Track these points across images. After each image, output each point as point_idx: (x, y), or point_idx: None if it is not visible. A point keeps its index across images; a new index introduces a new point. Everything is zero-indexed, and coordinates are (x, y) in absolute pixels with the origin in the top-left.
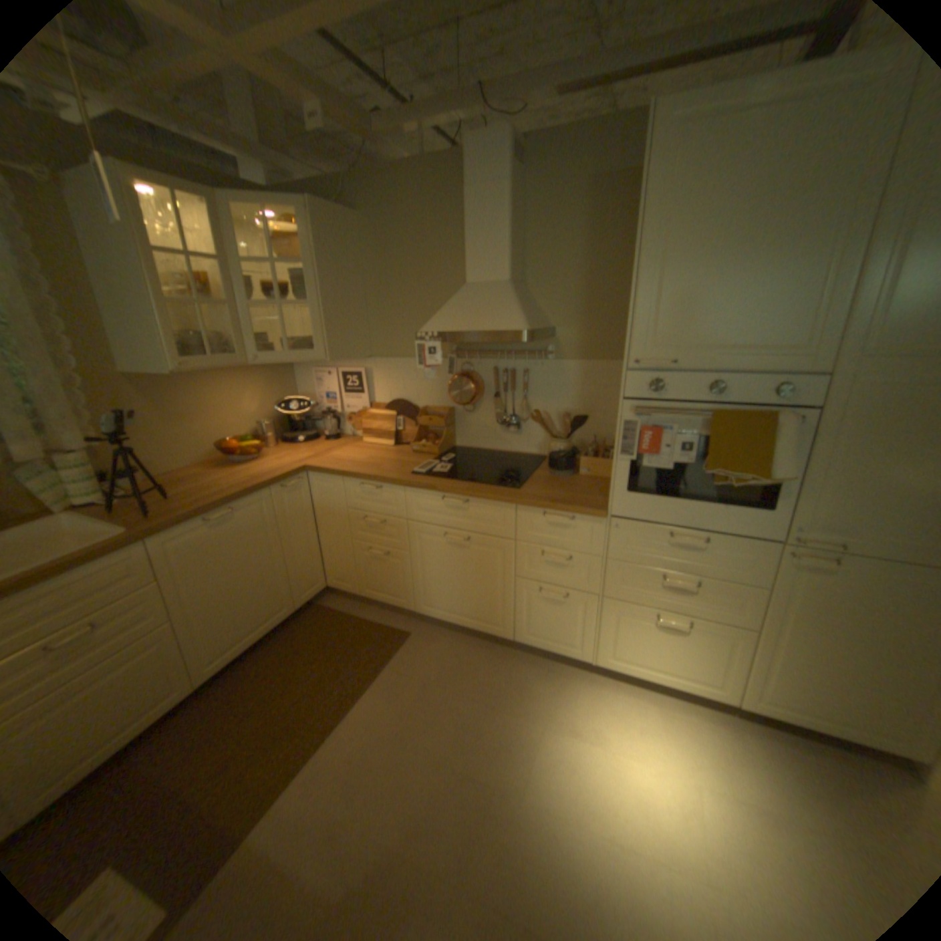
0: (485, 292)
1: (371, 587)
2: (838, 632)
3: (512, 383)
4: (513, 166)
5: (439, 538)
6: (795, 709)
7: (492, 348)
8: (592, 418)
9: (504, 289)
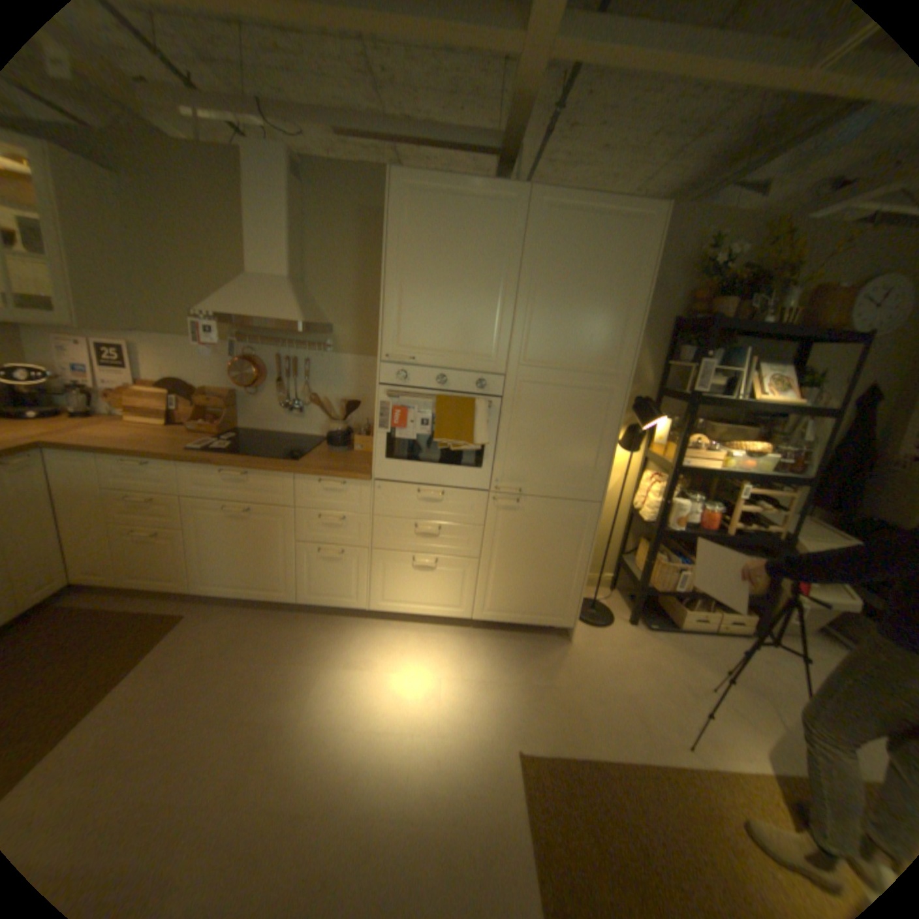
0: (263, 285)
1: (132, 576)
2: (520, 550)
3: (294, 371)
4: (289, 182)
5: (215, 514)
6: (502, 611)
7: (273, 337)
8: (365, 405)
9: (281, 285)
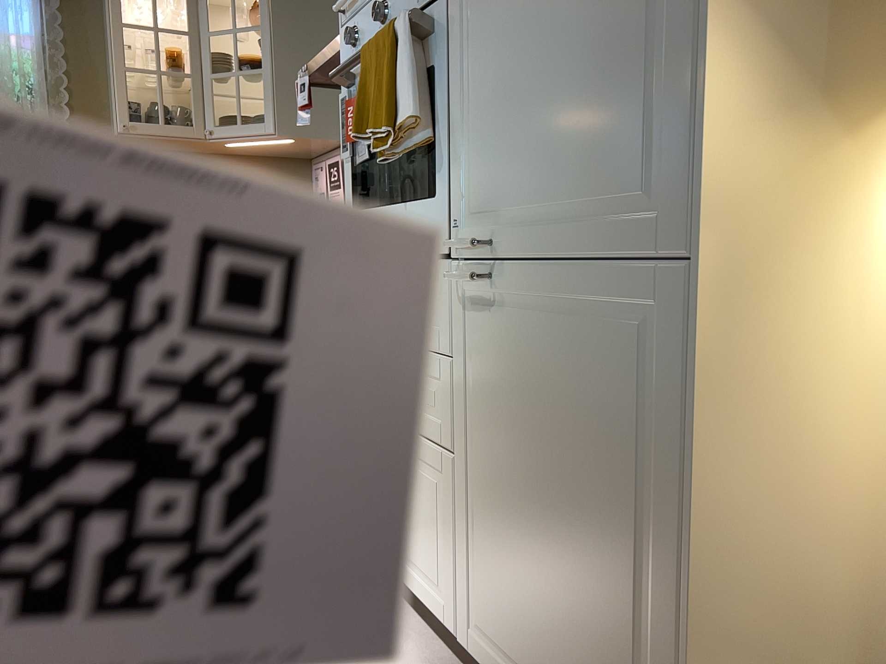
0: None
1: None
2: (520, 452)
3: None
4: None
5: None
6: (508, 658)
7: None
8: None
9: None
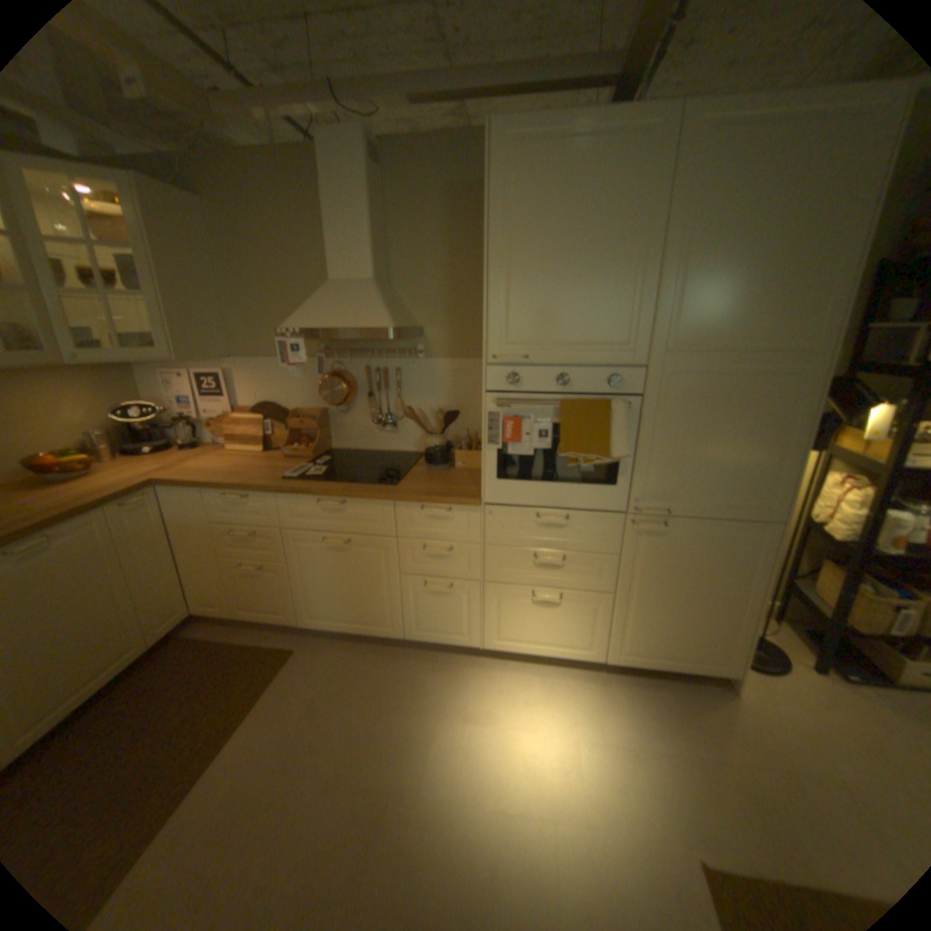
0: (349, 291)
1: (244, 608)
2: (670, 584)
3: (385, 383)
4: (369, 167)
5: (317, 545)
6: (646, 656)
7: (362, 348)
8: (464, 414)
9: (368, 288)
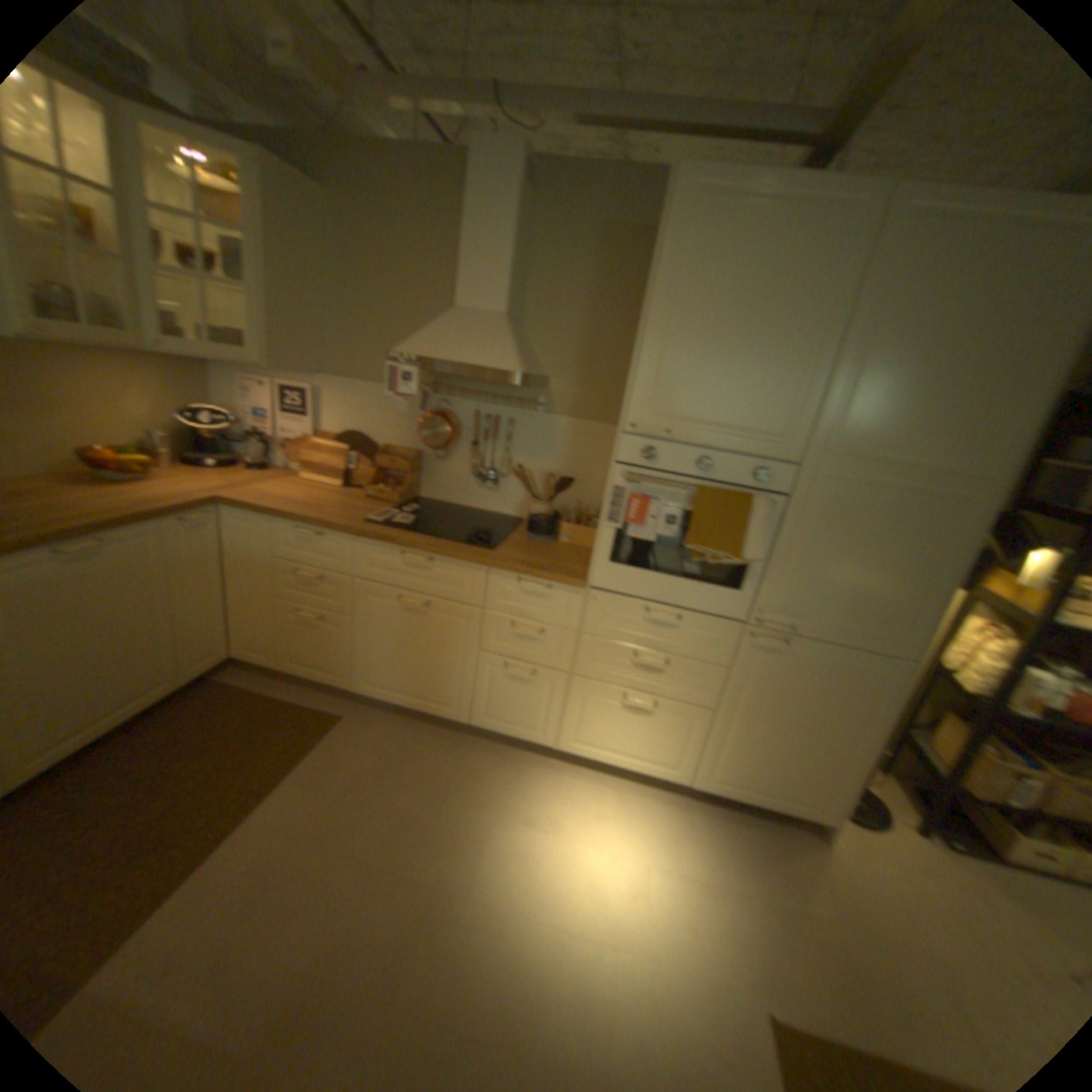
0: (474, 322)
1: (290, 659)
2: (778, 709)
3: (492, 432)
4: (521, 187)
5: (389, 602)
6: (736, 785)
7: (472, 388)
8: (574, 483)
9: (496, 323)
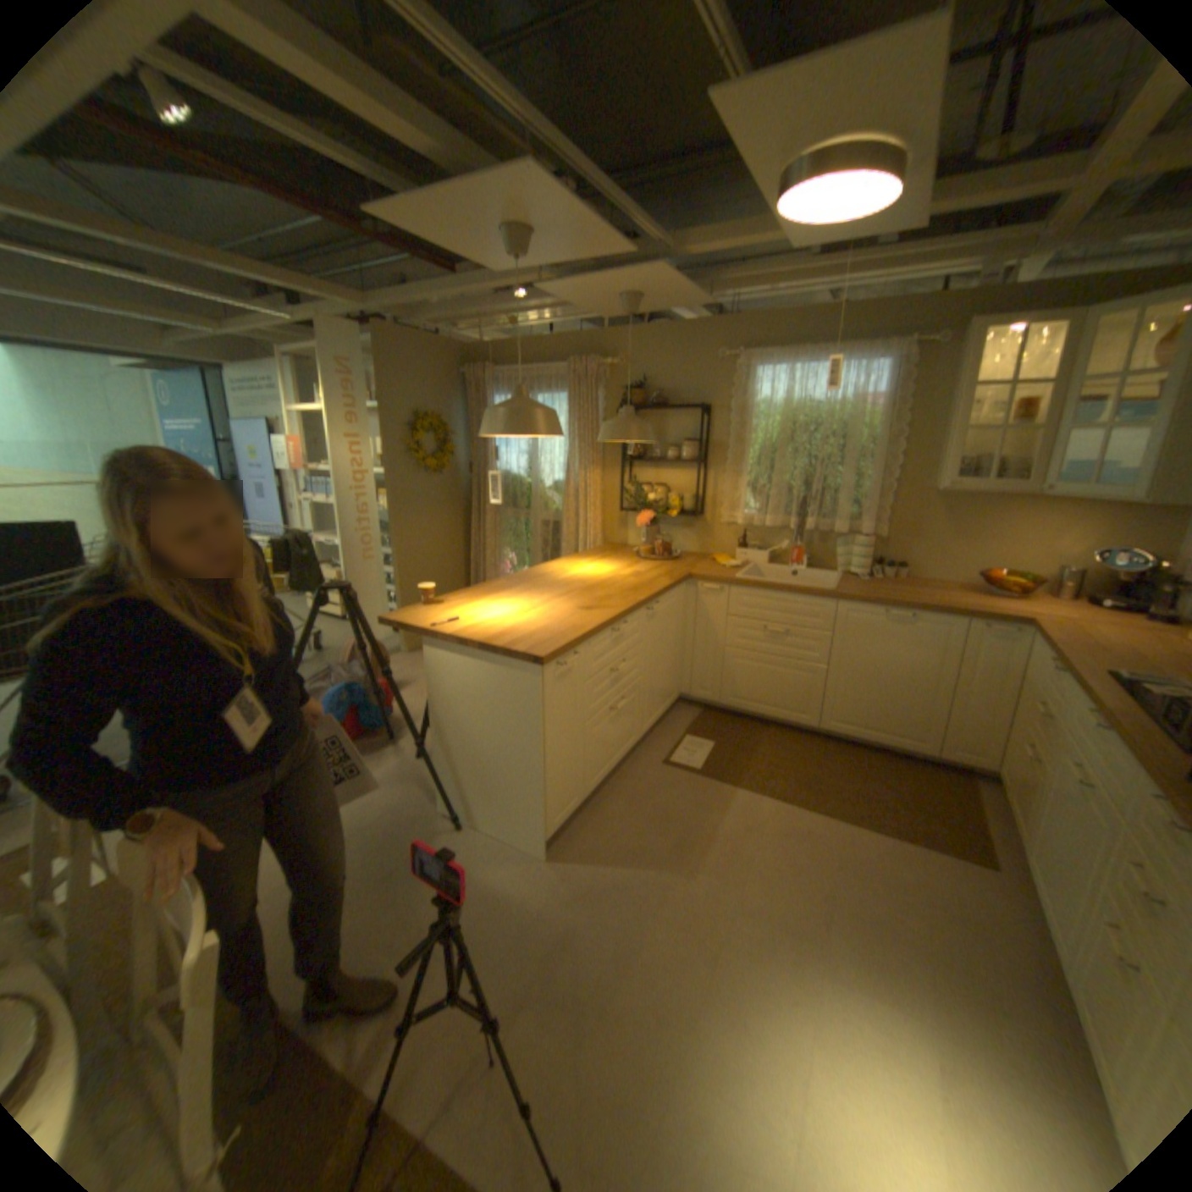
0: None
1: (1017, 798)
2: None
3: None
4: None
5: (1074, 771)
6: None
7: None
8: None
9: None
